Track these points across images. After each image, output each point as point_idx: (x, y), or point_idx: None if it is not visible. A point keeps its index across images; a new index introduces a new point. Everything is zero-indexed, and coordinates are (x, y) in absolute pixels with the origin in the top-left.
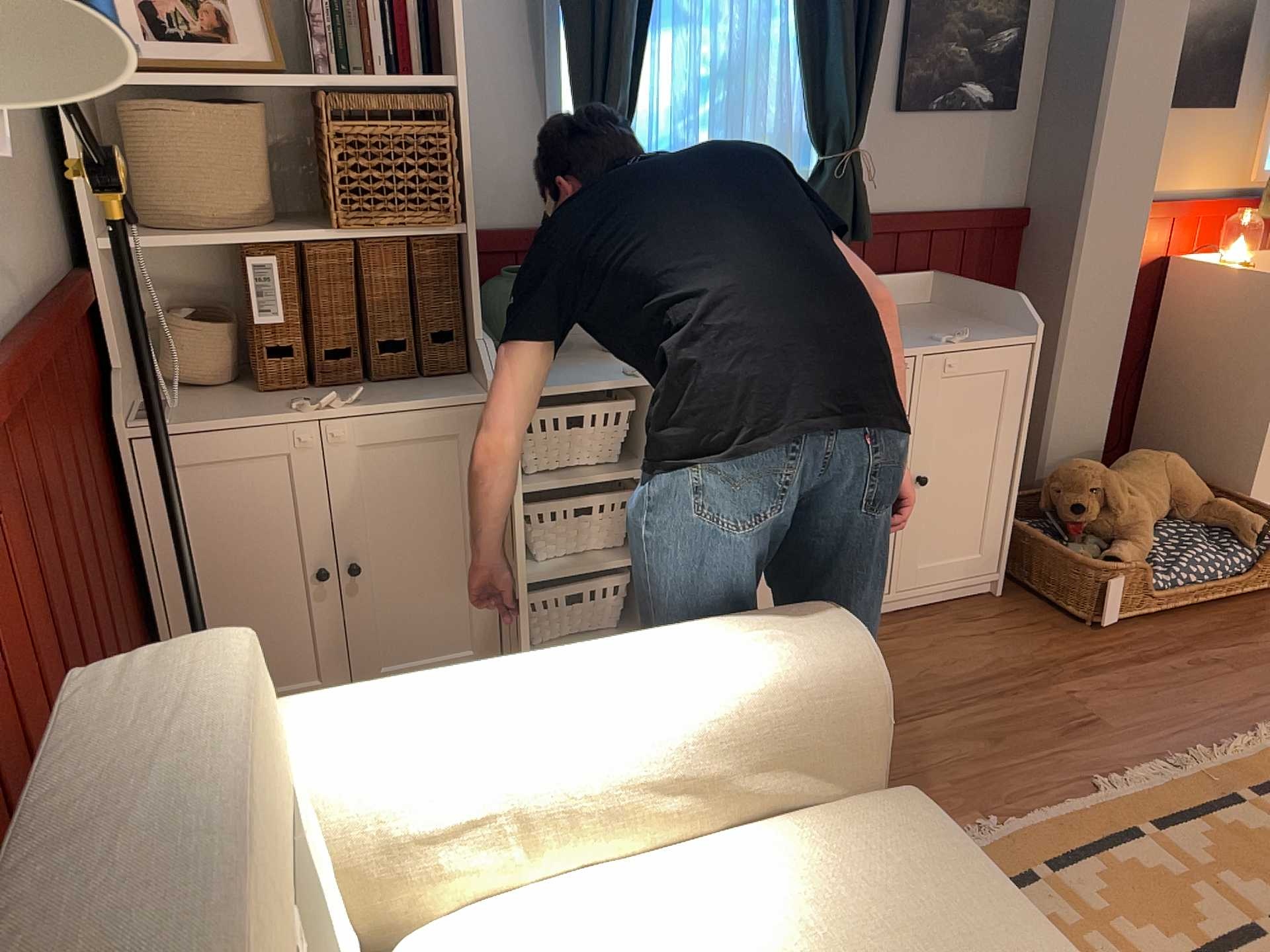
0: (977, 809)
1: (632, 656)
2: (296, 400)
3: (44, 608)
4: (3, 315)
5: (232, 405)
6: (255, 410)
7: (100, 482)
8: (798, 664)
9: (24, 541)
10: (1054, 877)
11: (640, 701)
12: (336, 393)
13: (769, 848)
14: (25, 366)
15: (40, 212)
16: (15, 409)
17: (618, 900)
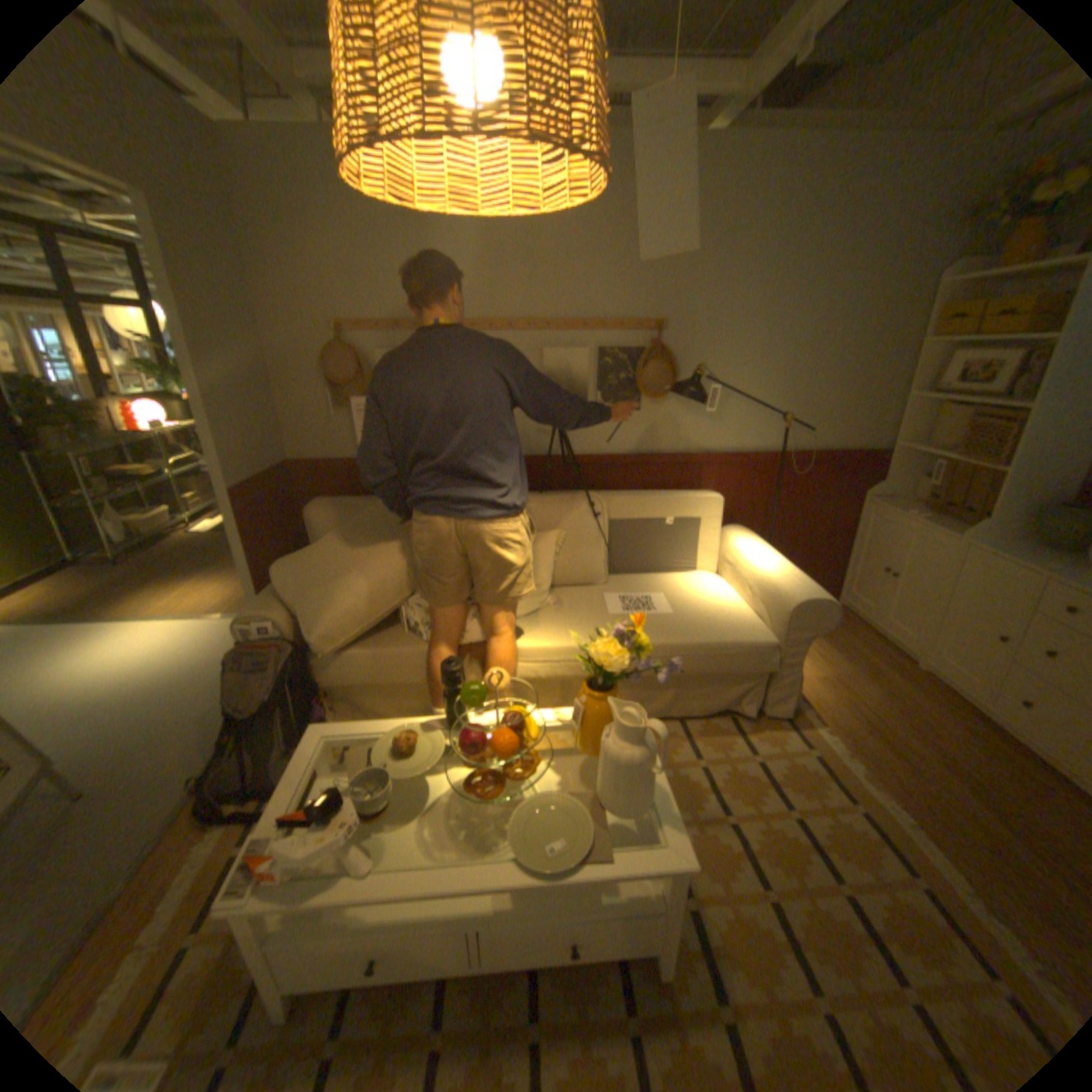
0: (908, 810)
1: (781, 566)
2: (921, 512)
3: (768, 505)
4: (808, 447)
5: (908, 505)
6: (905, 508)
7: (843, 503)
8: (788, 589)
9: (769, 489)
10: (858, 814)
11: (763, 568)
12: (938, 517)
13: (745, 613)
14: (794, 457)
15: (871, 428)
16: (789, 465)
17: (725, 593)
